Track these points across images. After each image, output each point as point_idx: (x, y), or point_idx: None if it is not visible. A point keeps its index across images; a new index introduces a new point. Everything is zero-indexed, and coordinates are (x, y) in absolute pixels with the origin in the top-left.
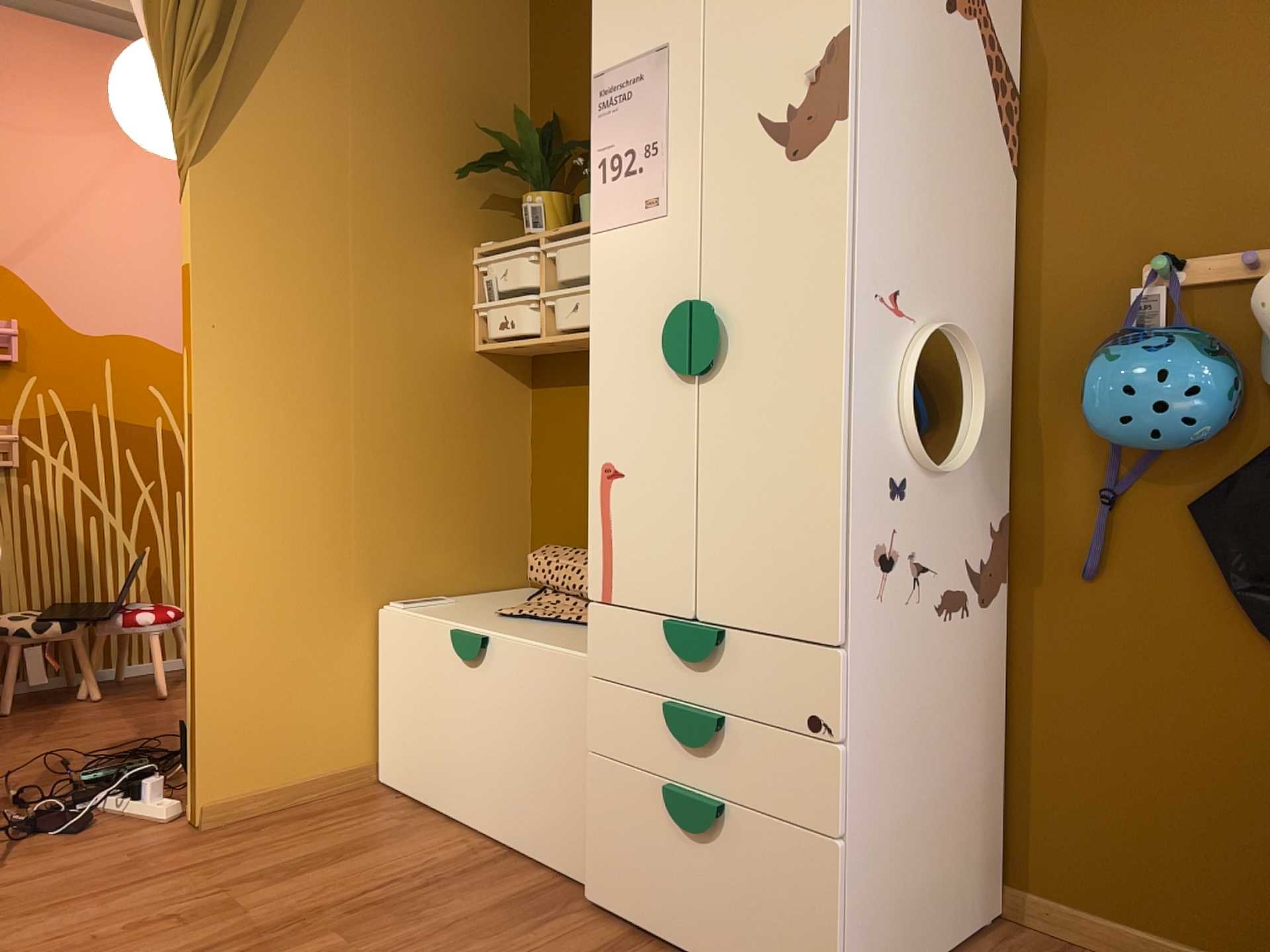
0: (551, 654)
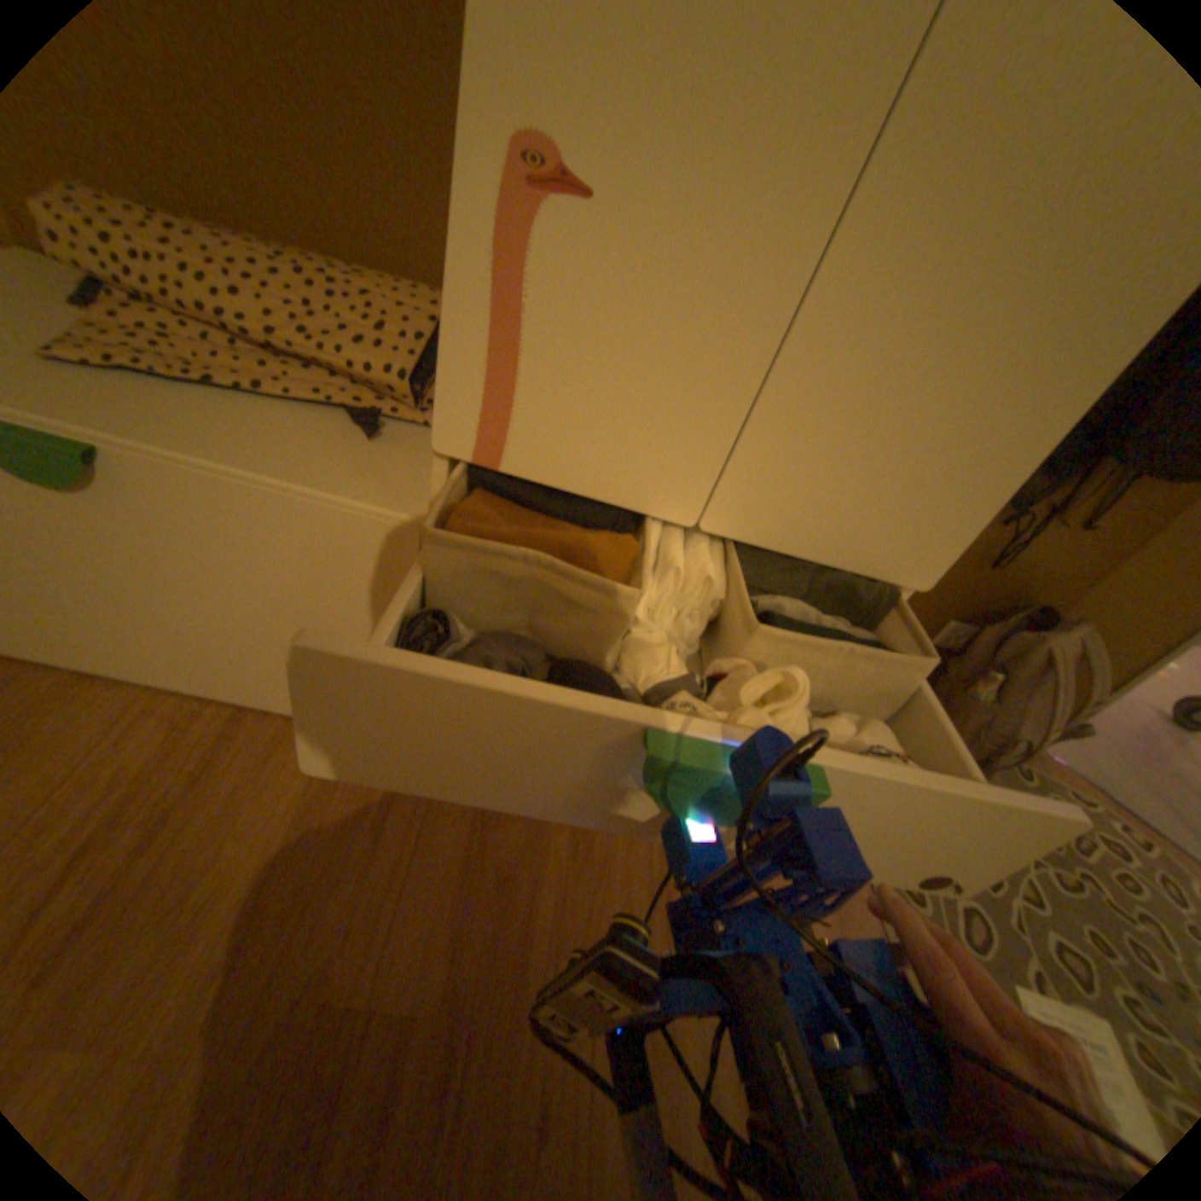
0: (301, 497)
